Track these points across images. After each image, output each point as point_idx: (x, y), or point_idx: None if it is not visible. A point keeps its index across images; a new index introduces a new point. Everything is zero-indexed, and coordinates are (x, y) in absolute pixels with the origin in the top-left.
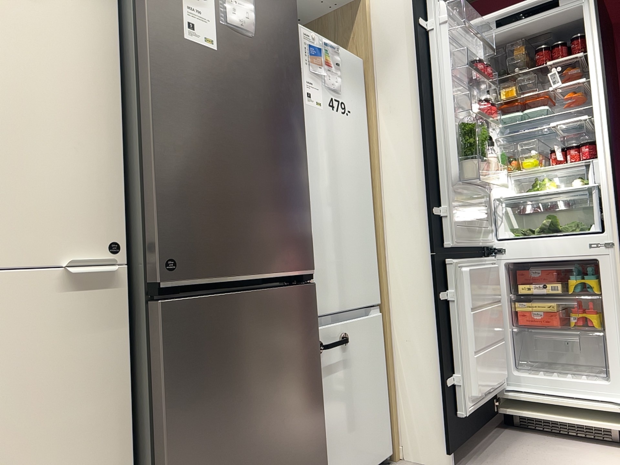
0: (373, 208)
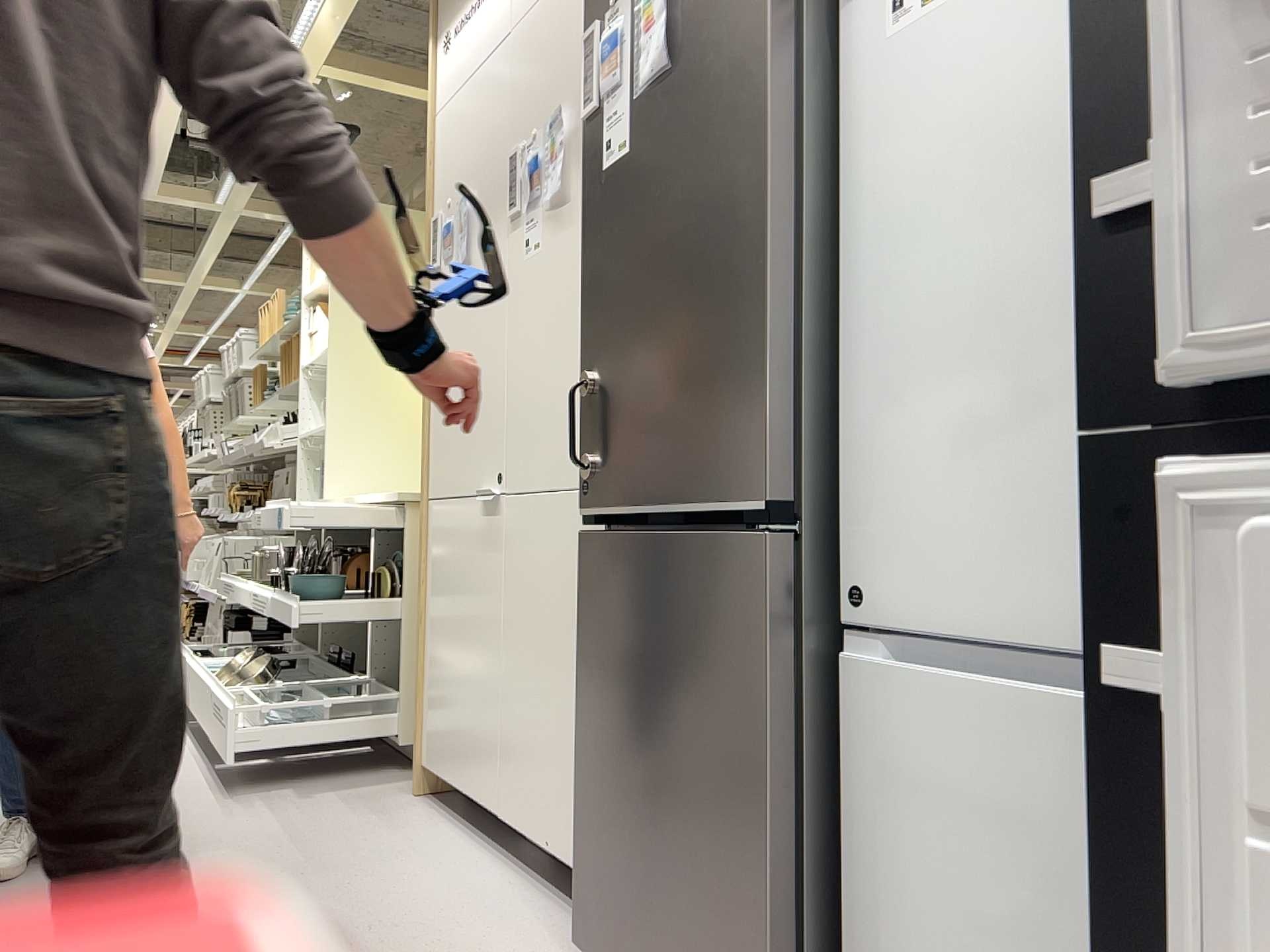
0: None
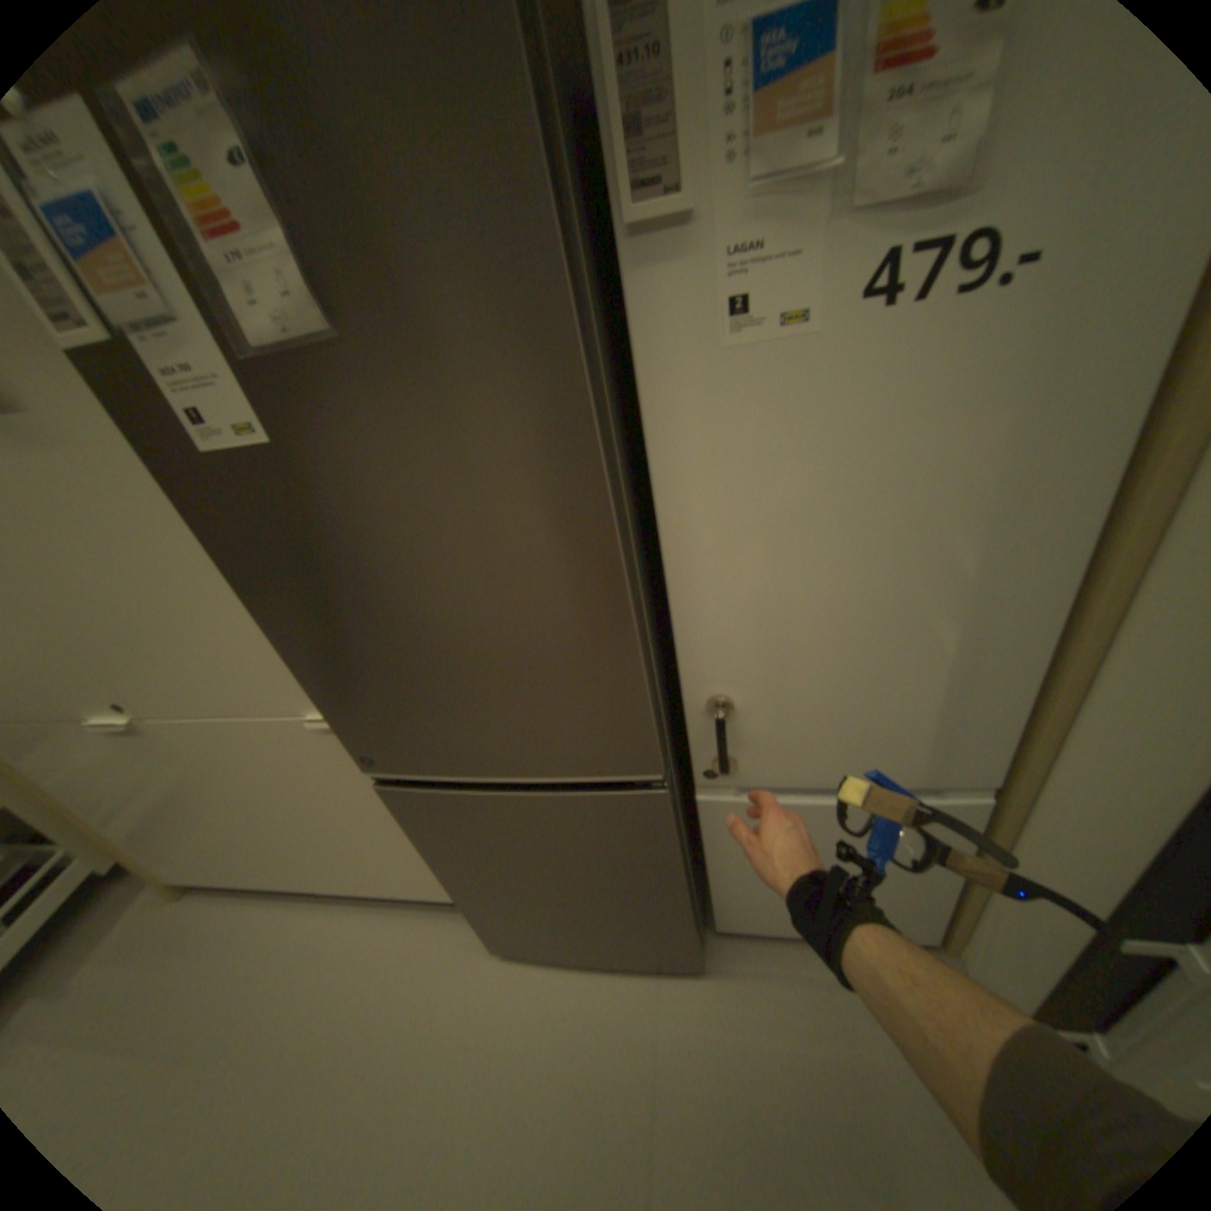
0: (1087, 578)
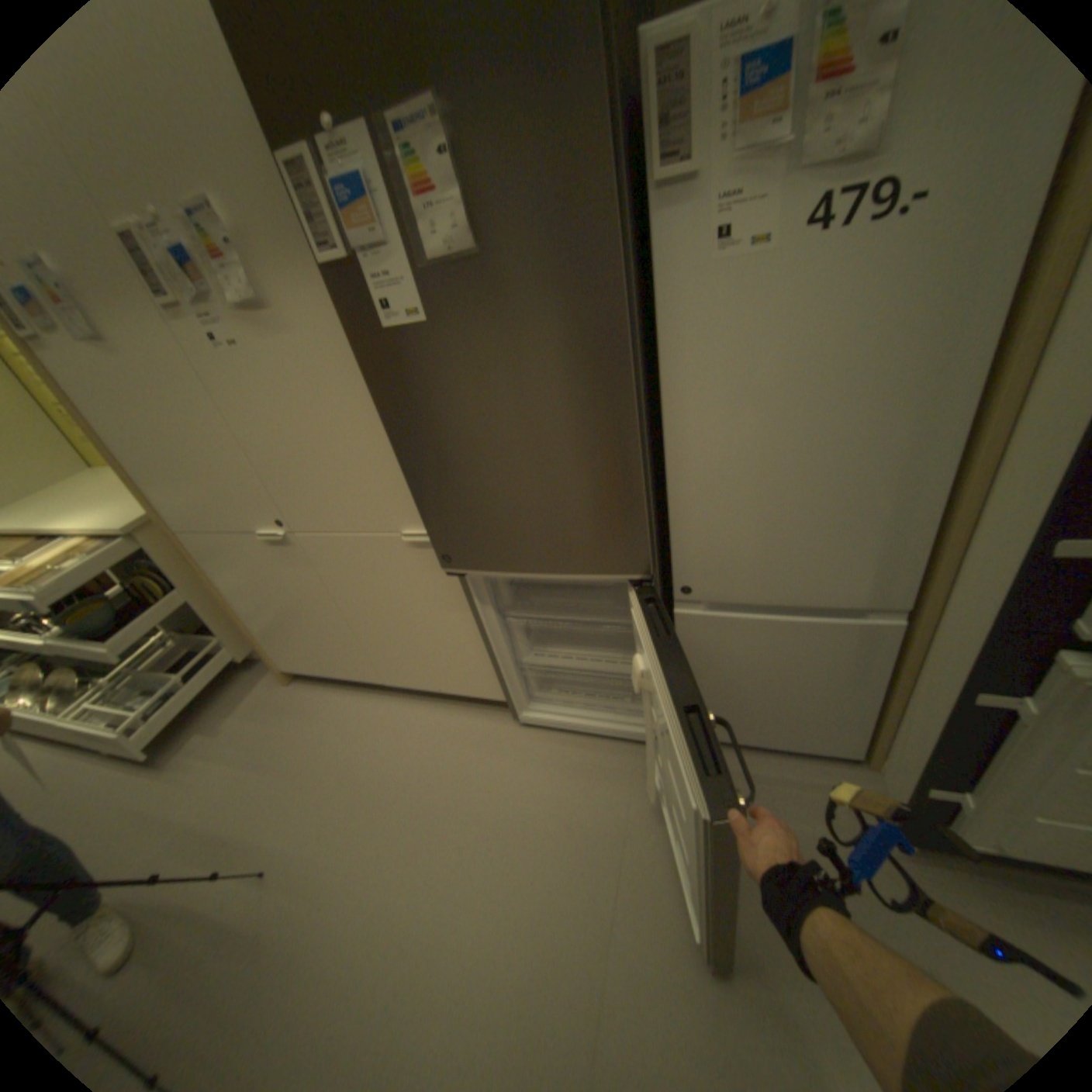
0: (977, 435)
